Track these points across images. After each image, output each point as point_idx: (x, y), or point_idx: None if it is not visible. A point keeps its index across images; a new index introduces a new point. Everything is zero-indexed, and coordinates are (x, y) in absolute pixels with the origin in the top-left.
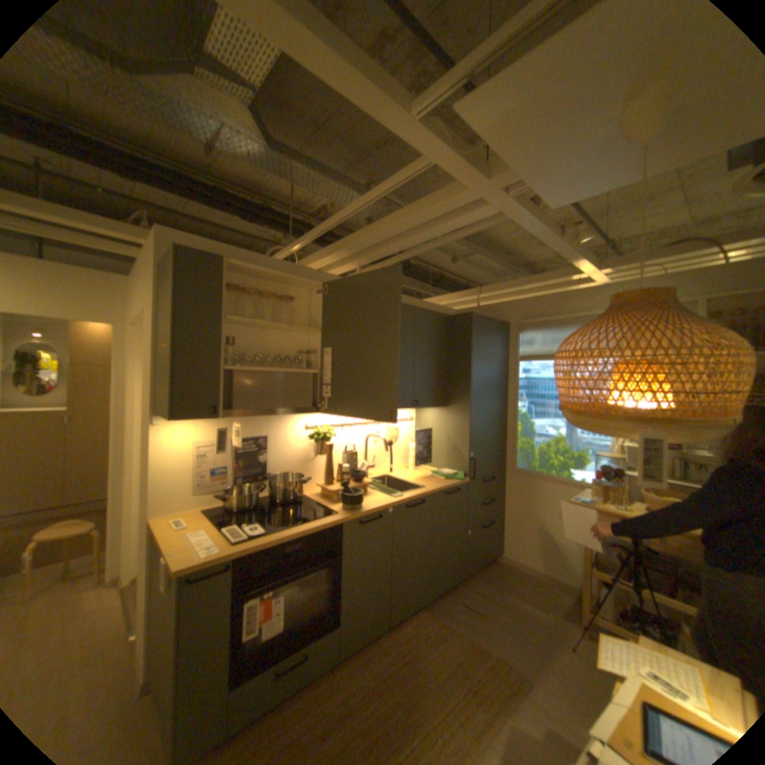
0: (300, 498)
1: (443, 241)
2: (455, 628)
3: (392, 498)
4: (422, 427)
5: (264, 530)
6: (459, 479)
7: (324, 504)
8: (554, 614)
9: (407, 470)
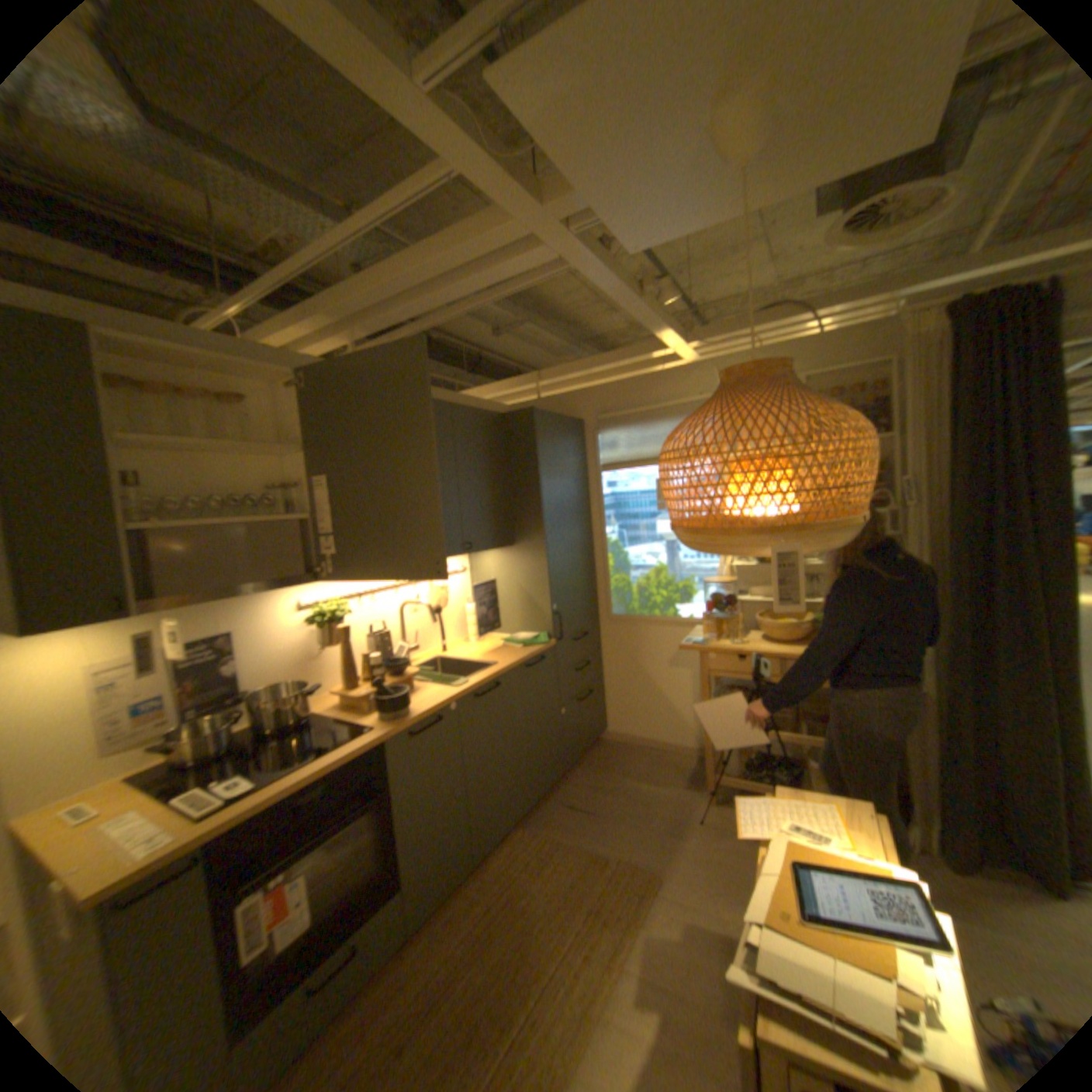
0: (304, 719)
1: (480, 301)
2: (559, 840)
3: (451, 689)
4: (481, 580)
5: (249, 785)
6: (540, 644)
7: (346, 721)
8: (674, 787)
9: (466, 644)
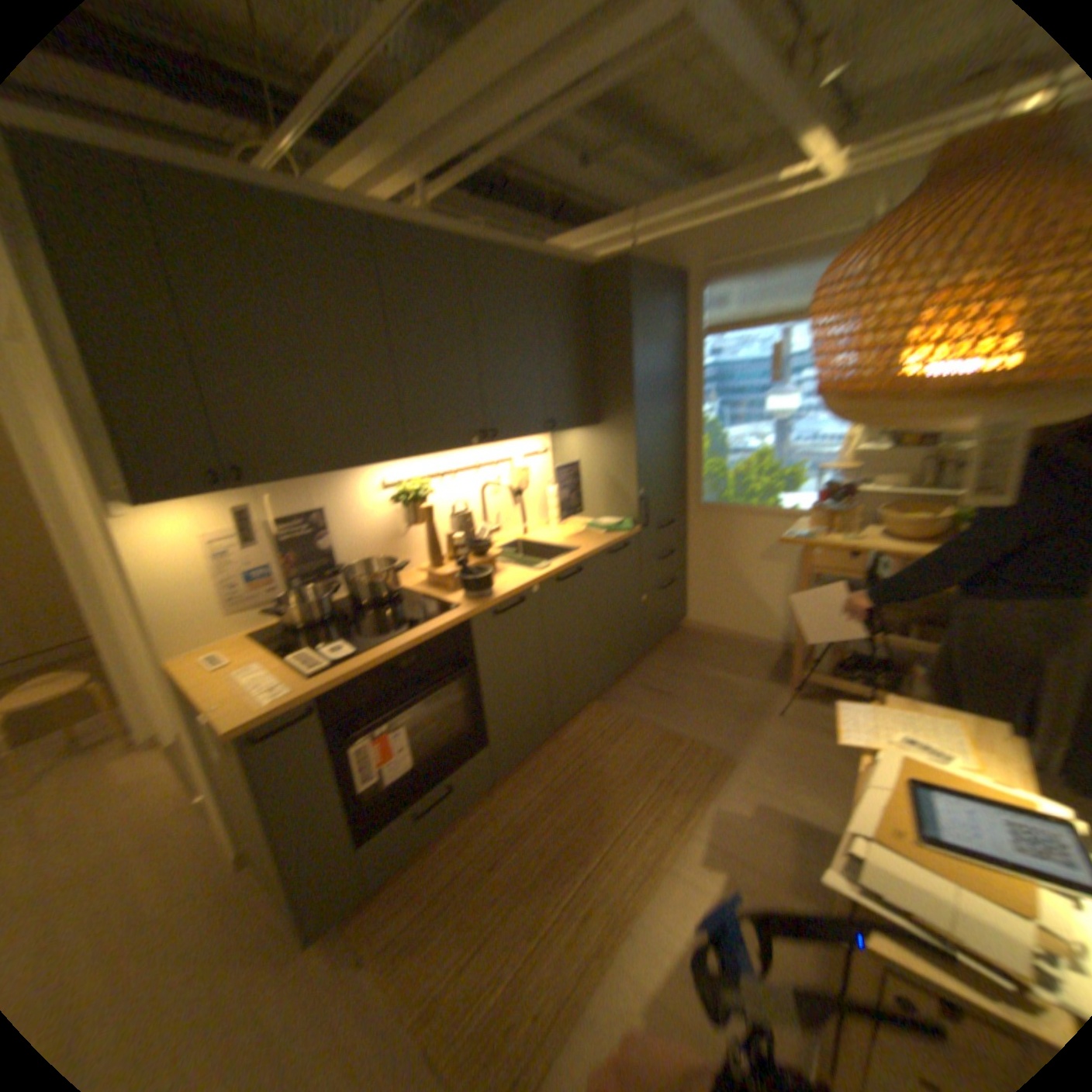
0: (399, 590)
1: (573, 98)
2: (635, 714)
3: (535, 570)
4: (565, 460)
5: (353, 647)
6: (626, 529)
7: (436, 594)
8: (755, 676)
9: (549, 526)
